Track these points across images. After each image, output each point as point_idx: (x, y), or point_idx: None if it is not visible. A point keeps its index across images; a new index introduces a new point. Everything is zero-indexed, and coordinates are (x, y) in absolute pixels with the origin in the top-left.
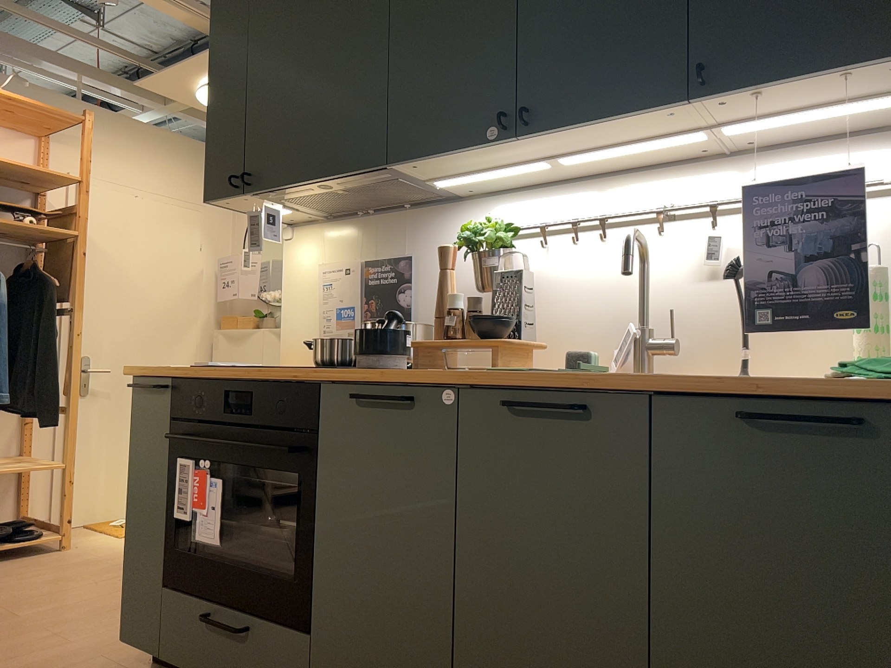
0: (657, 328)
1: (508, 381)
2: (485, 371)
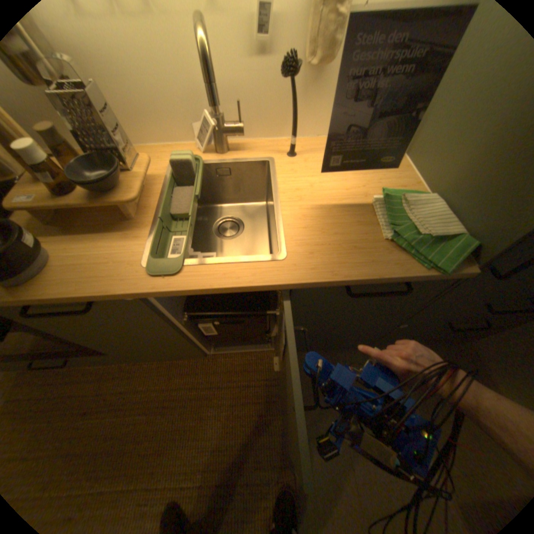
0: (223, 110)
1: (177, 294)
2: (141, 271)
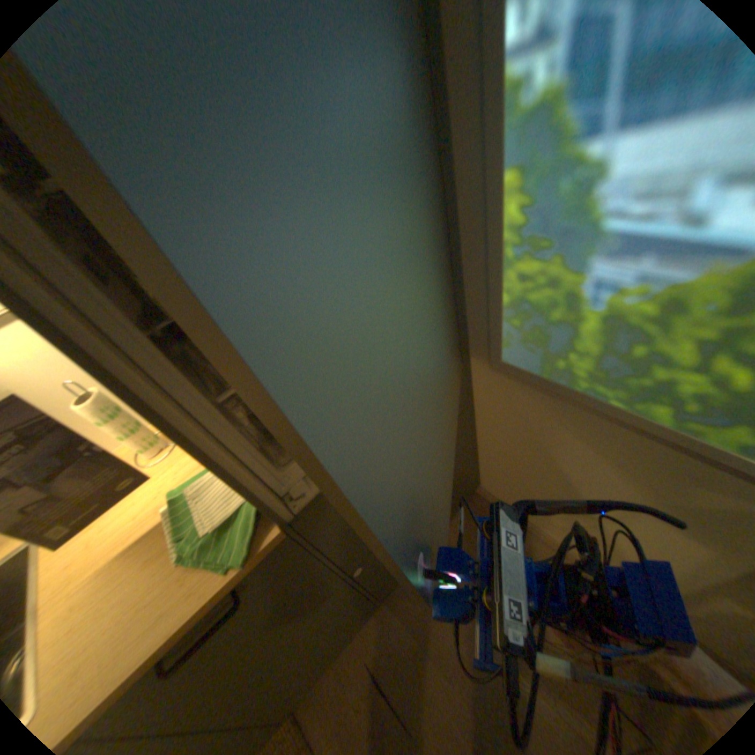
0: None
1: None
2: None
